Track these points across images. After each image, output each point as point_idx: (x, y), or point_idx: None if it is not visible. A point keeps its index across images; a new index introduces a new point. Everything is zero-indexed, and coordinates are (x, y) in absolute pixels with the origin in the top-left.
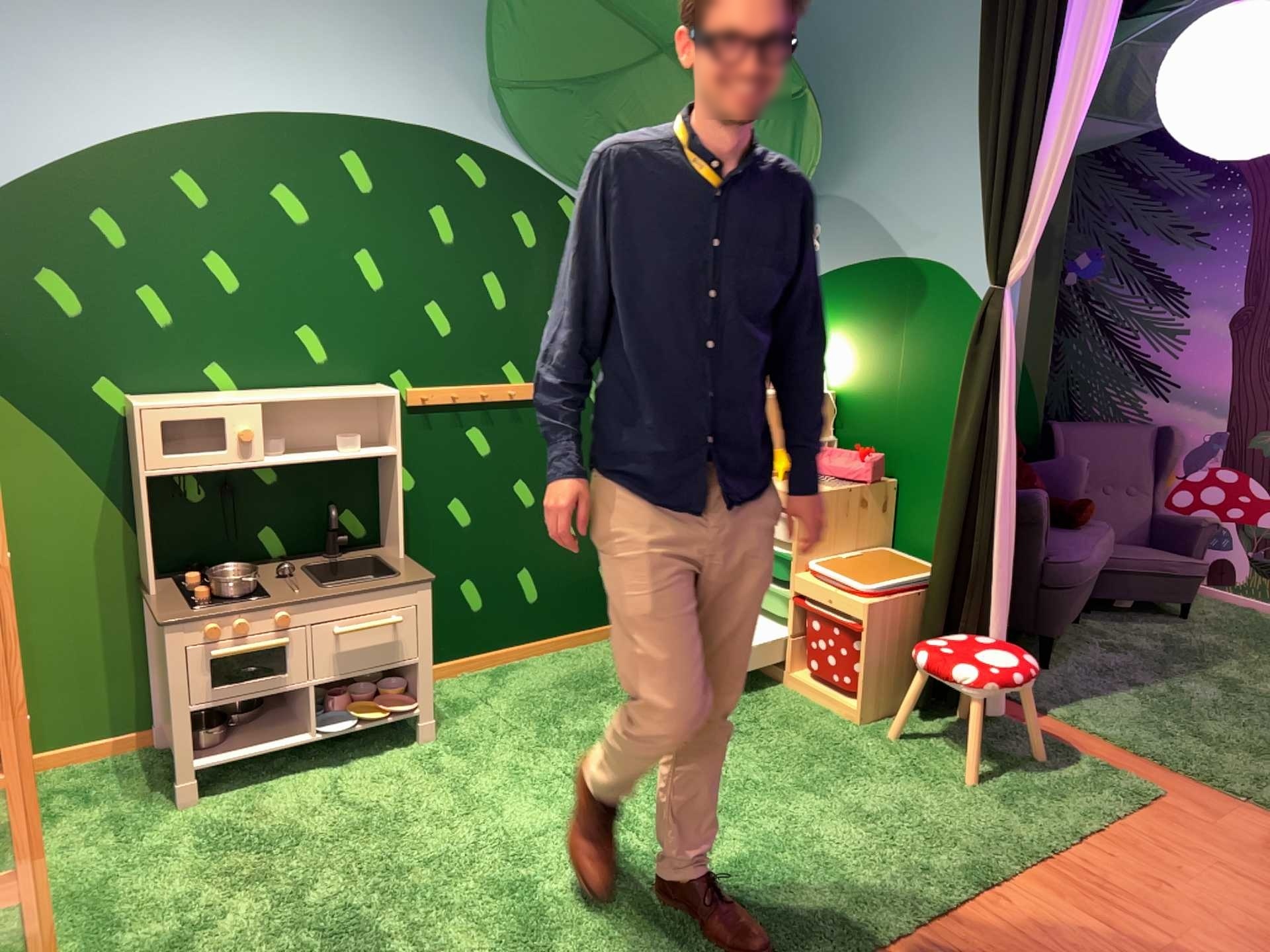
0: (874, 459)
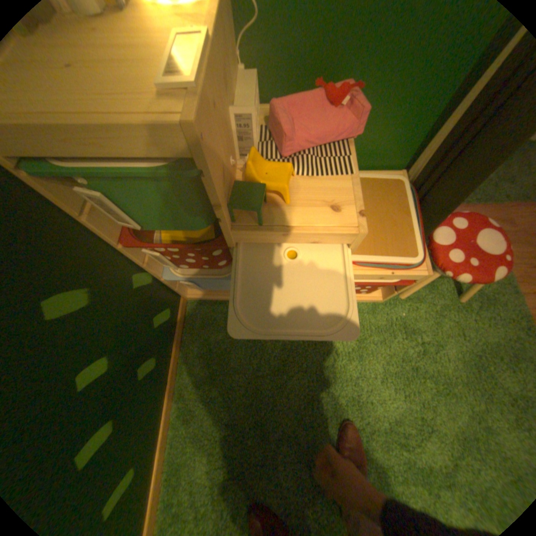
0: (368, 101)
